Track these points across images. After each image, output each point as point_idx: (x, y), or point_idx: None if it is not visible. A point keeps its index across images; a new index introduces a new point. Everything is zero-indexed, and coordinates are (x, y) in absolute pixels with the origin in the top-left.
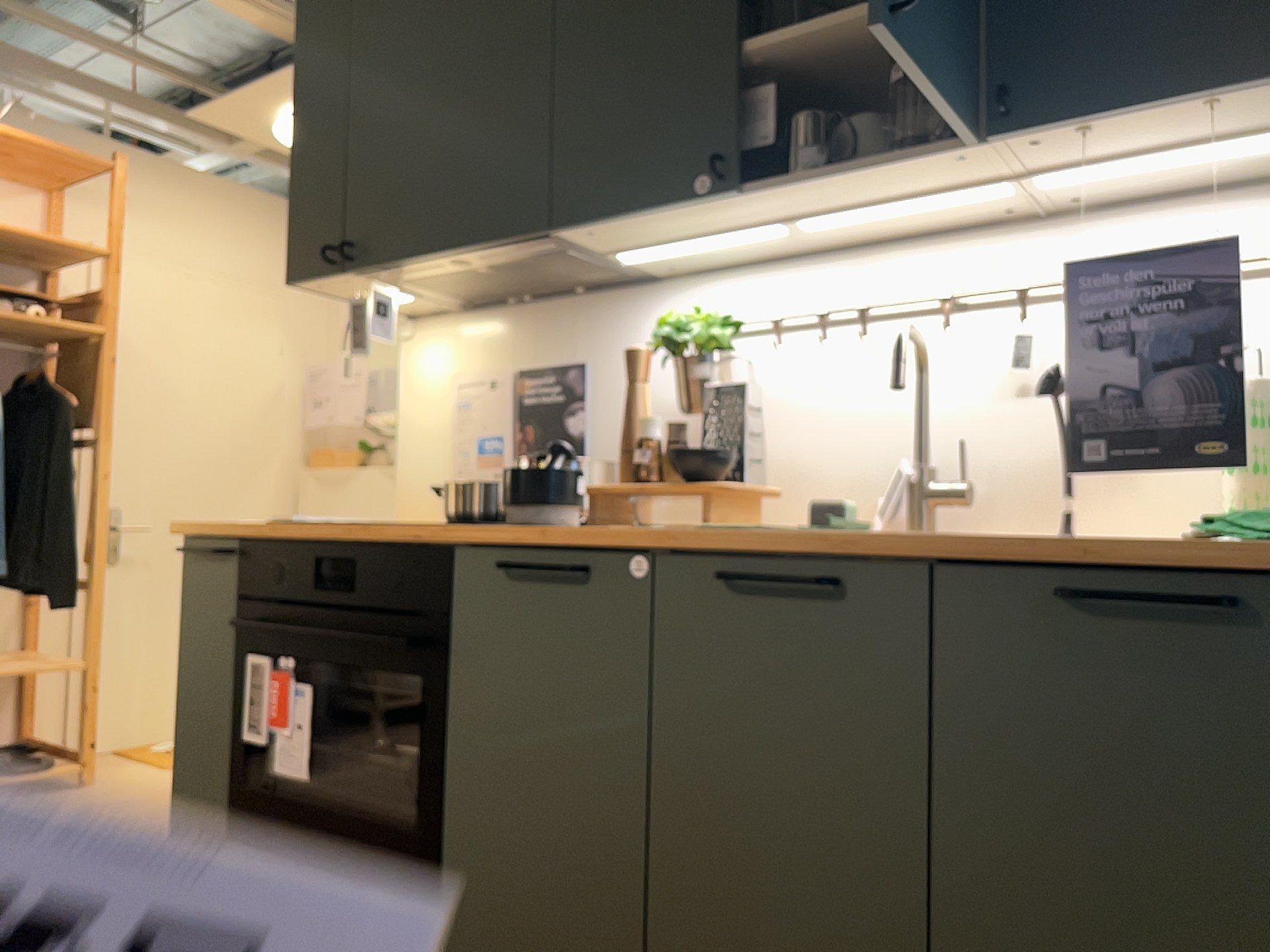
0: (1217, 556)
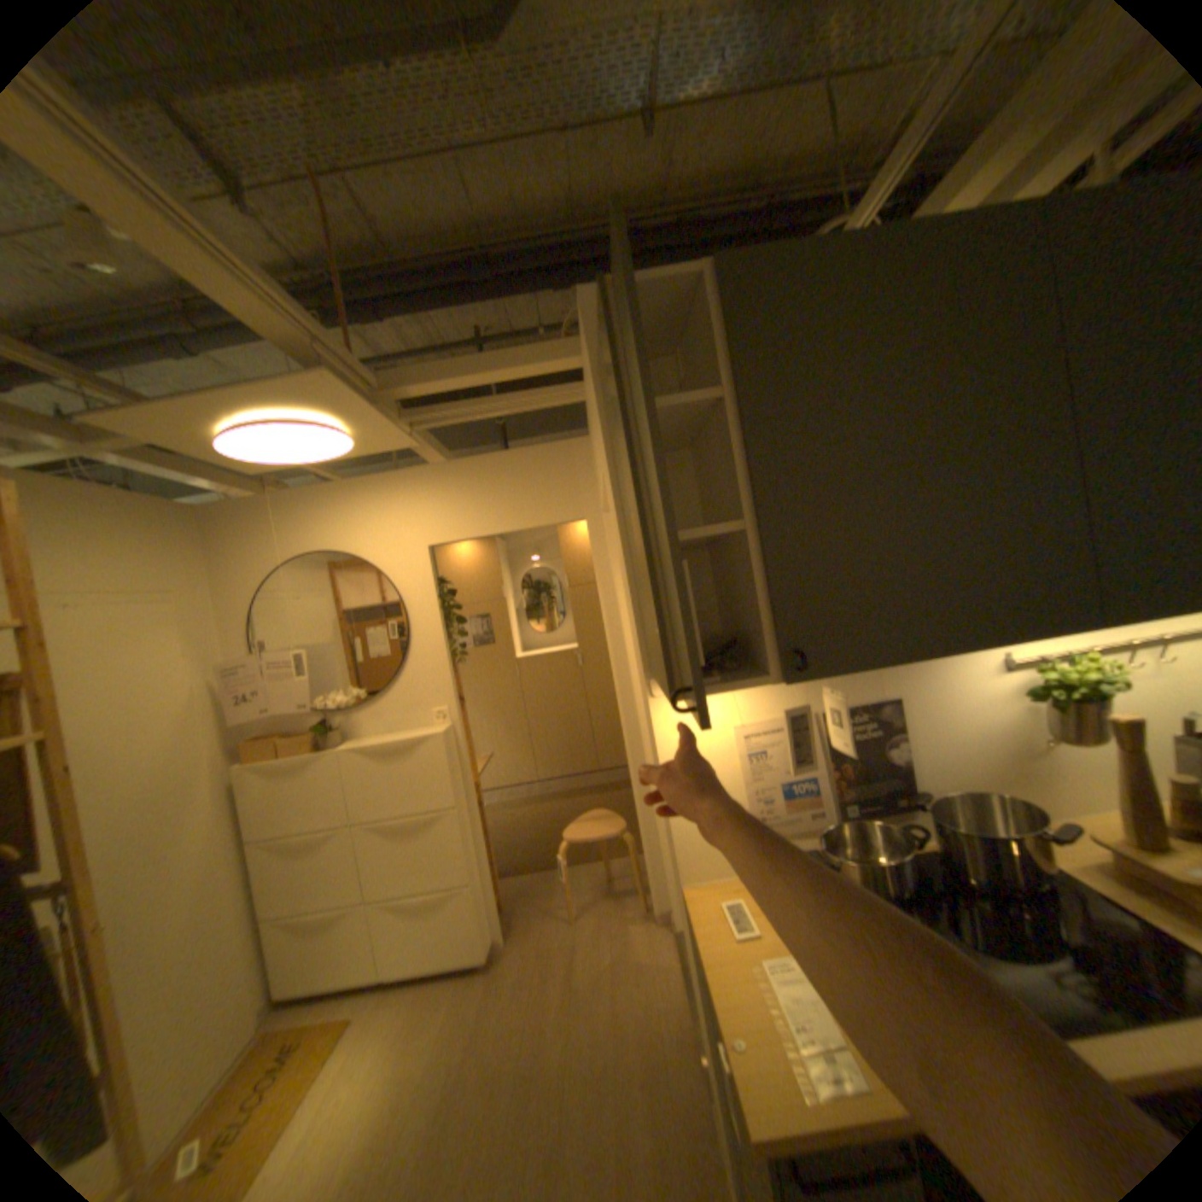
0: None
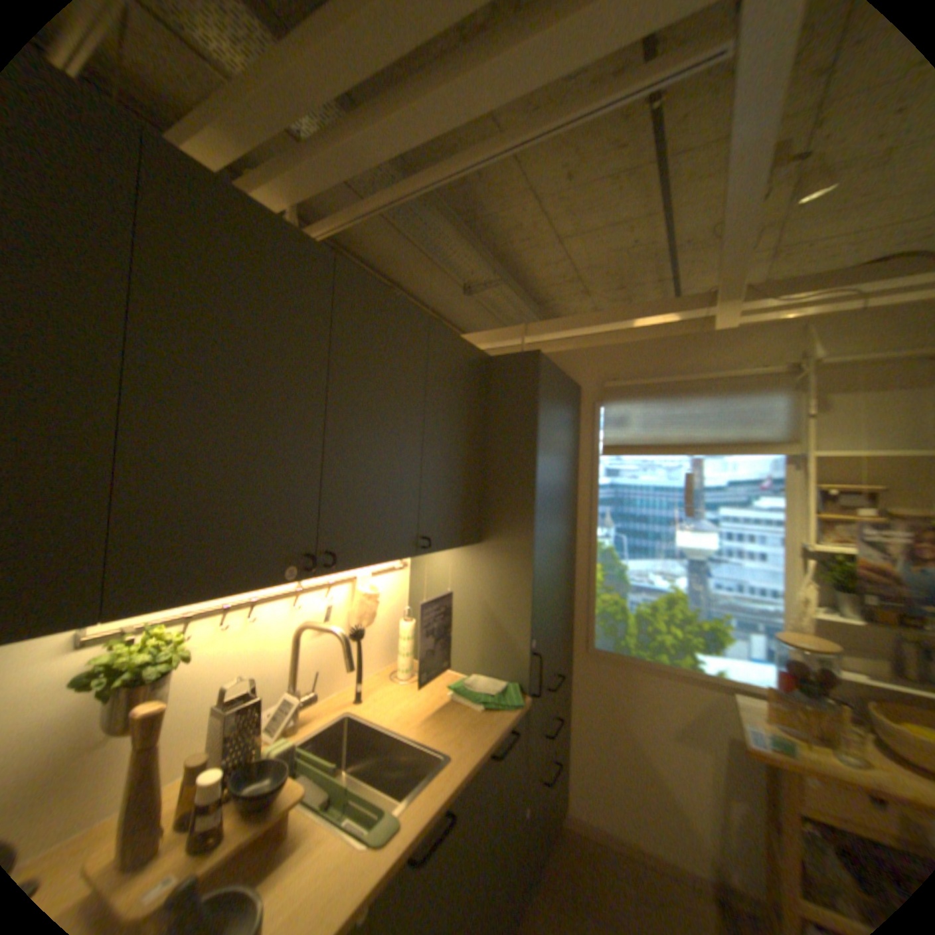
0: (516, 724)
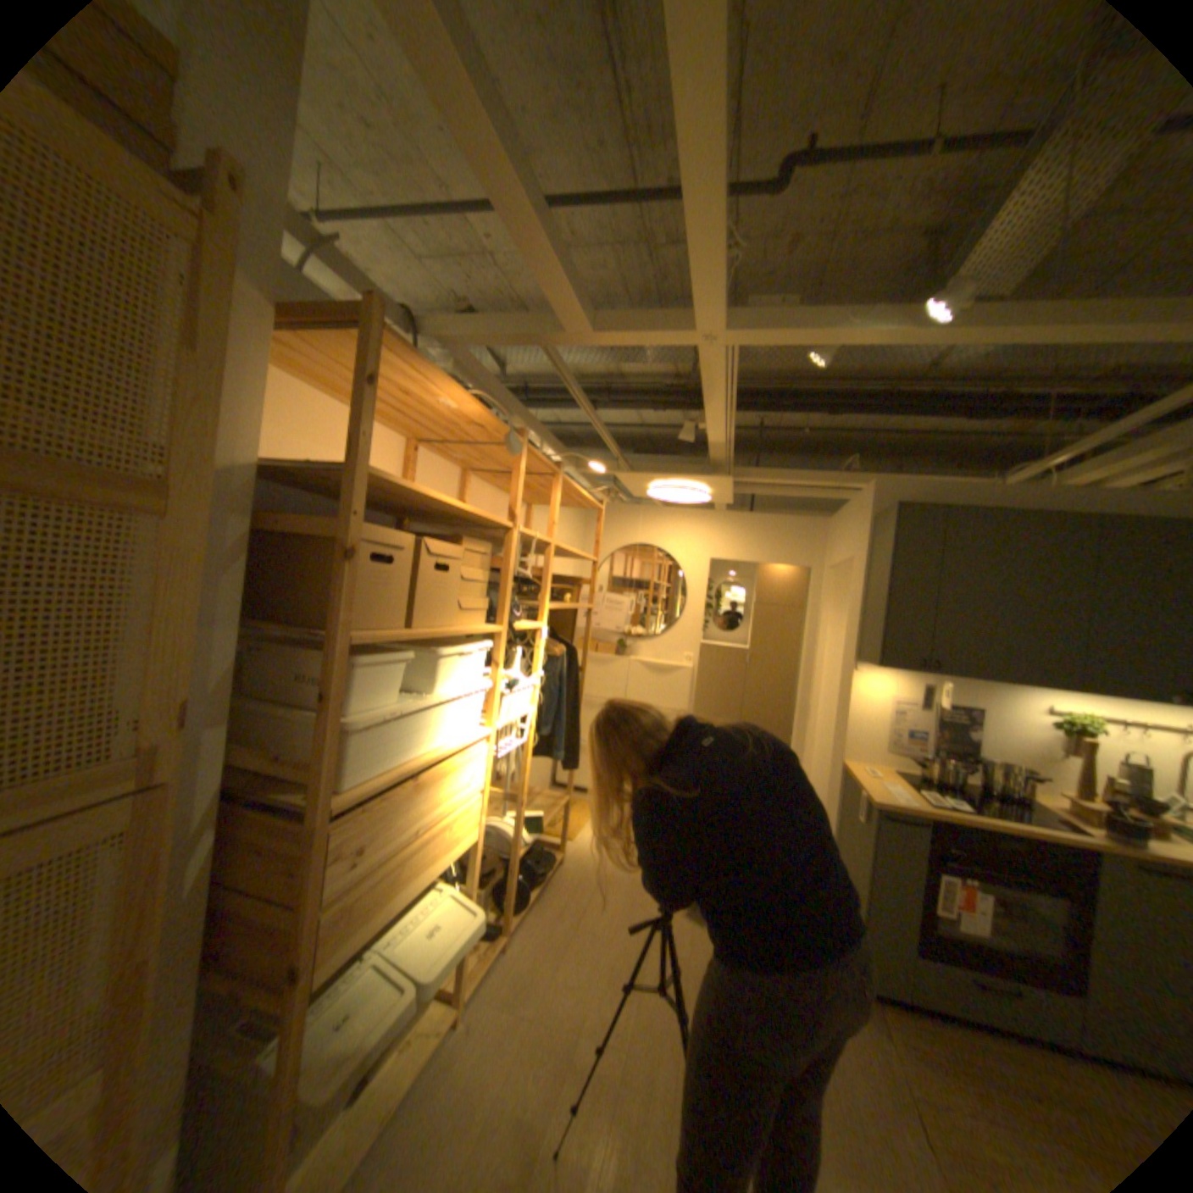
0: None
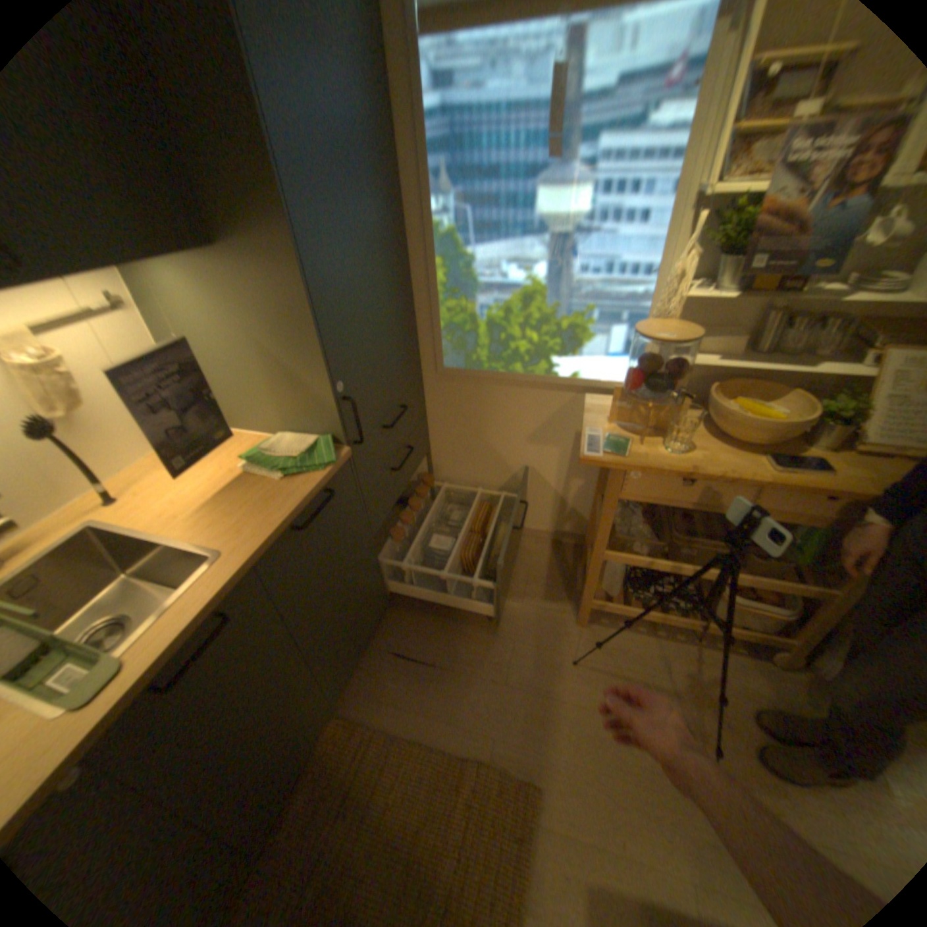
0: (323, 485)
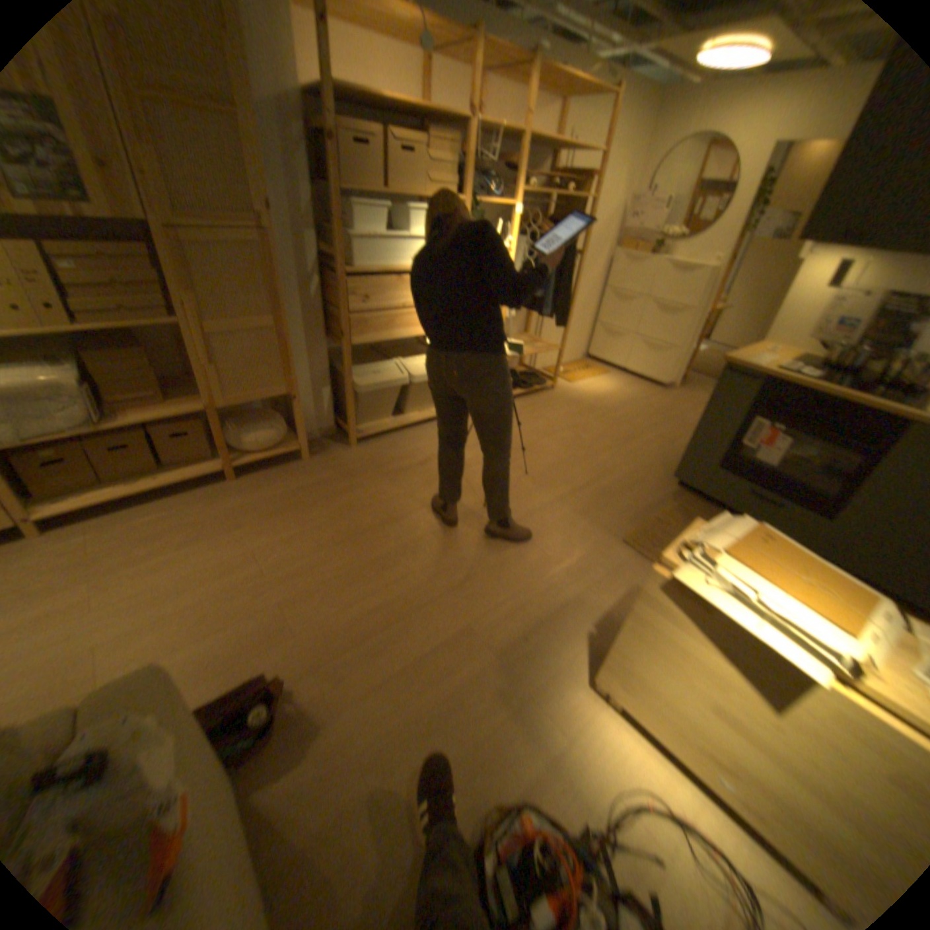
0: None
